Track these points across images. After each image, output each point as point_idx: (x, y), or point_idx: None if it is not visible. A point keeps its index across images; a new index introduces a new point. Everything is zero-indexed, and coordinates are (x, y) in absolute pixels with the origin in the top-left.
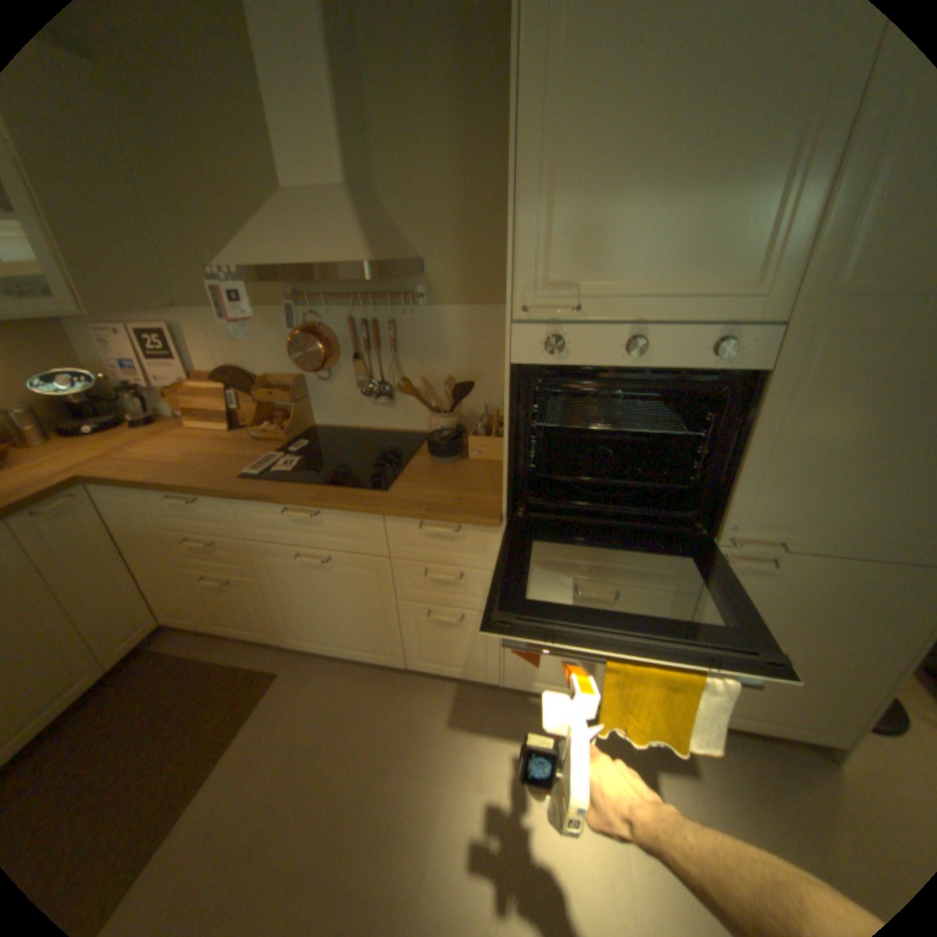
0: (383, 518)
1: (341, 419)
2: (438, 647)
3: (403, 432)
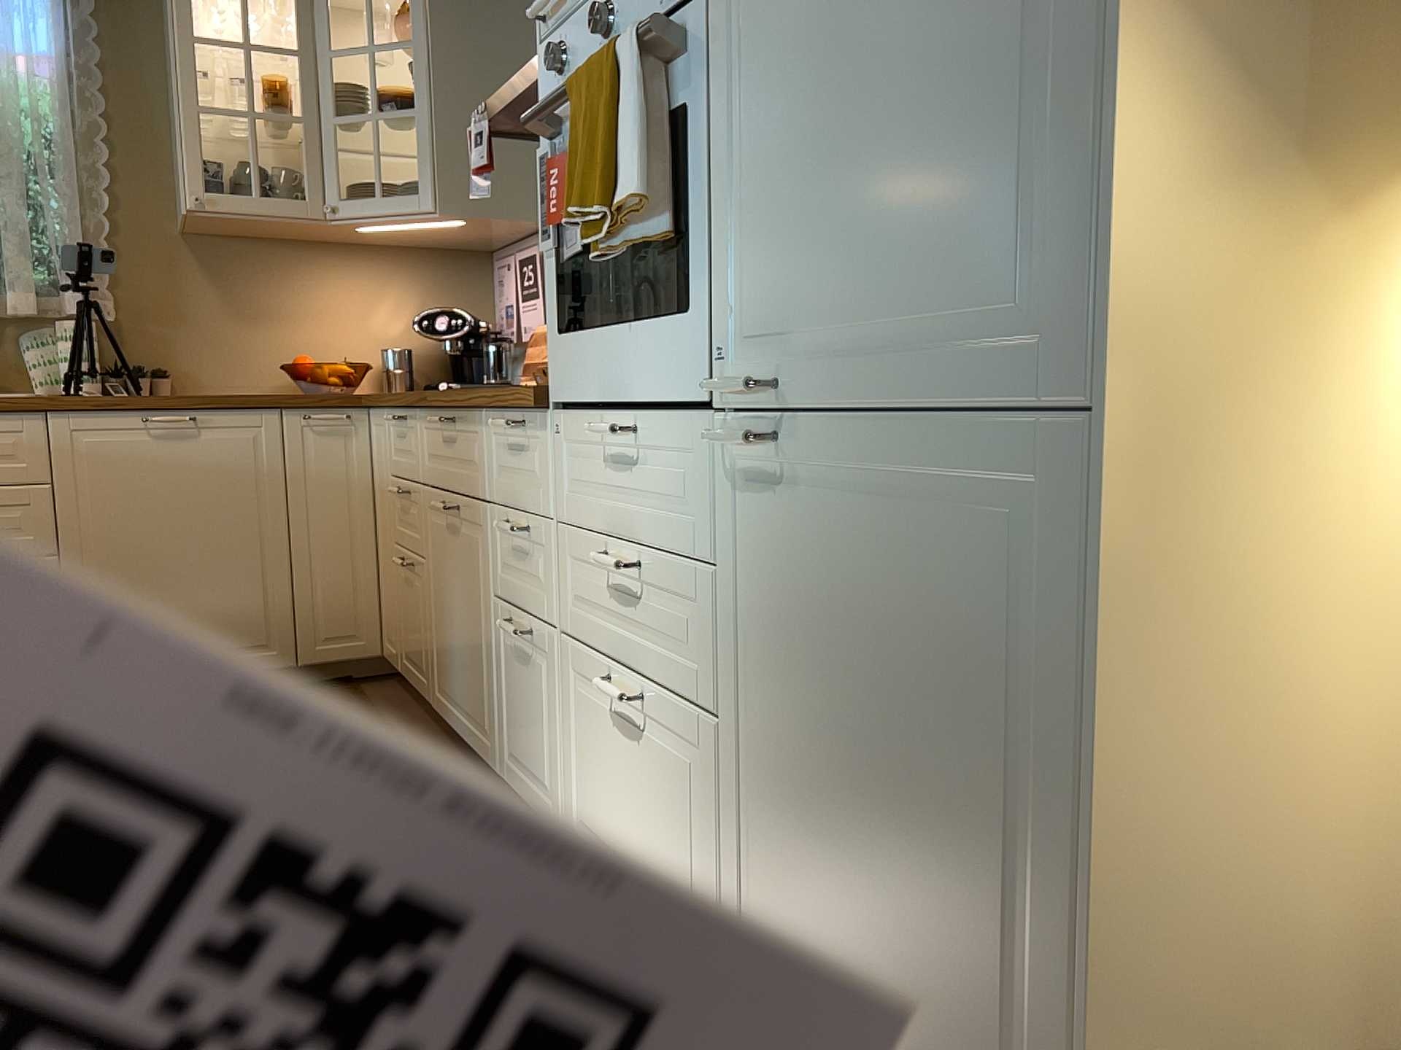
0: (484, 419)
1: None
2: (520, 719)
3: None
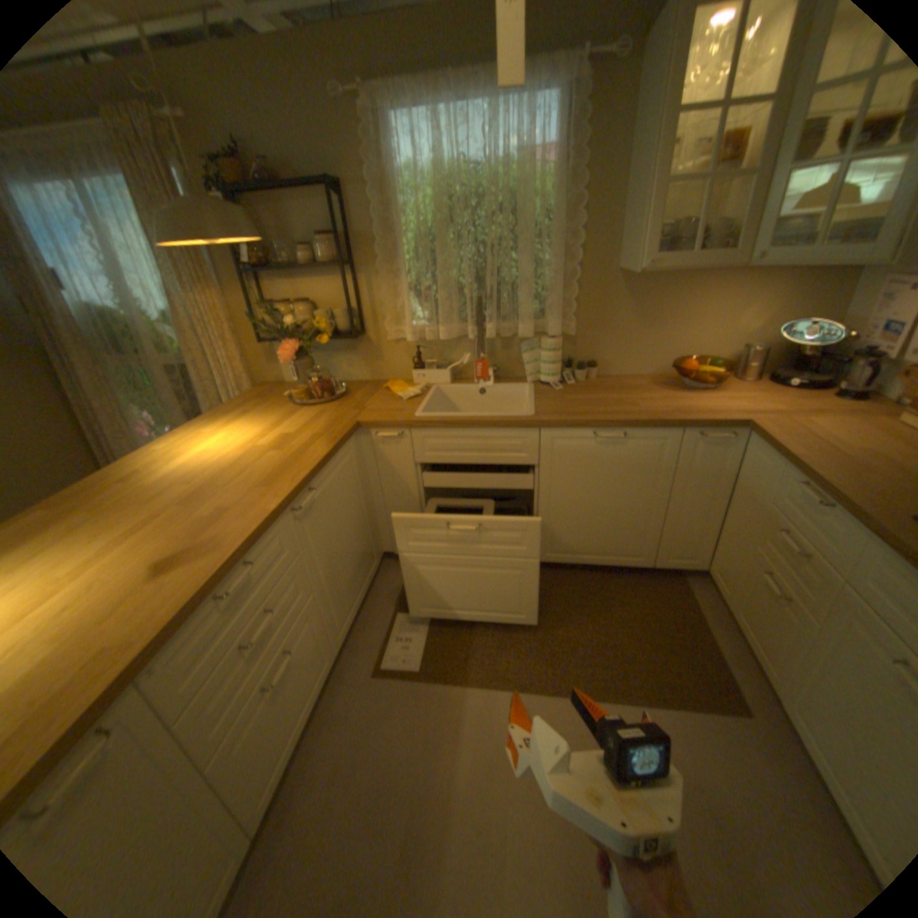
0: None
1: None
2: None
3: None
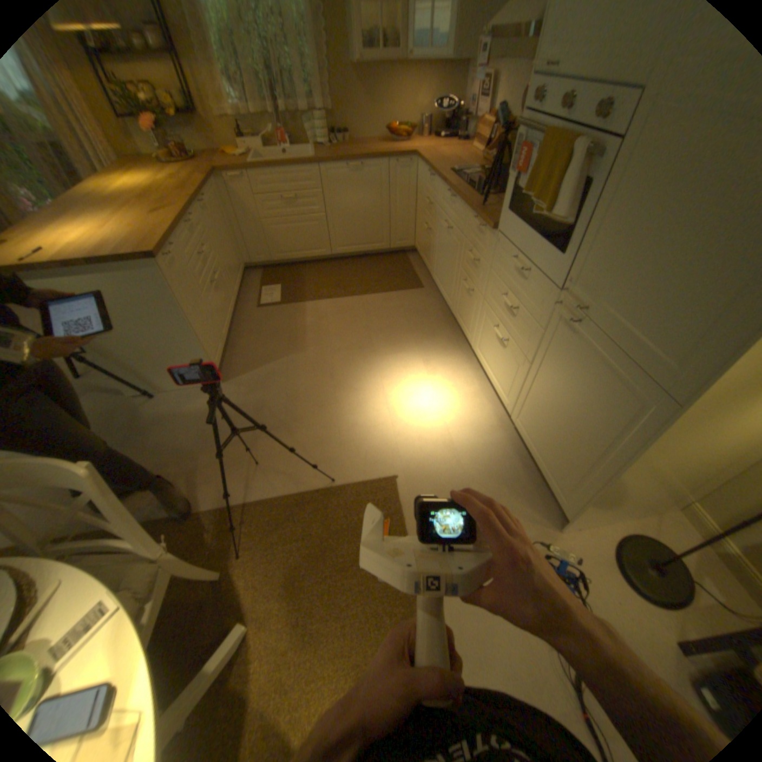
0: (467, 210)
1: None
2: (462, 307)
3: None
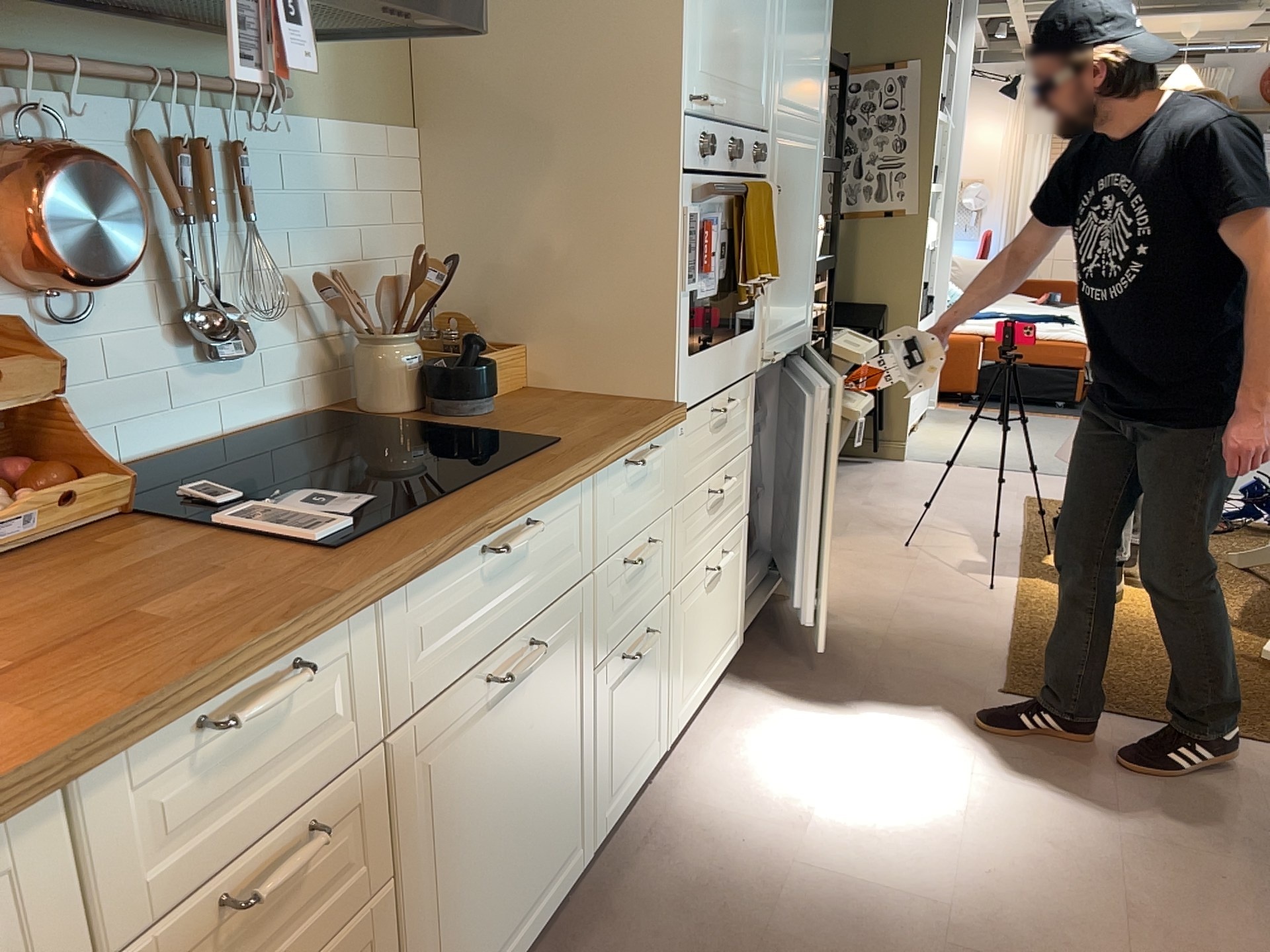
0: (594, 479)
1: (107, 442)
2: (625, 736)
3: (261, 429)
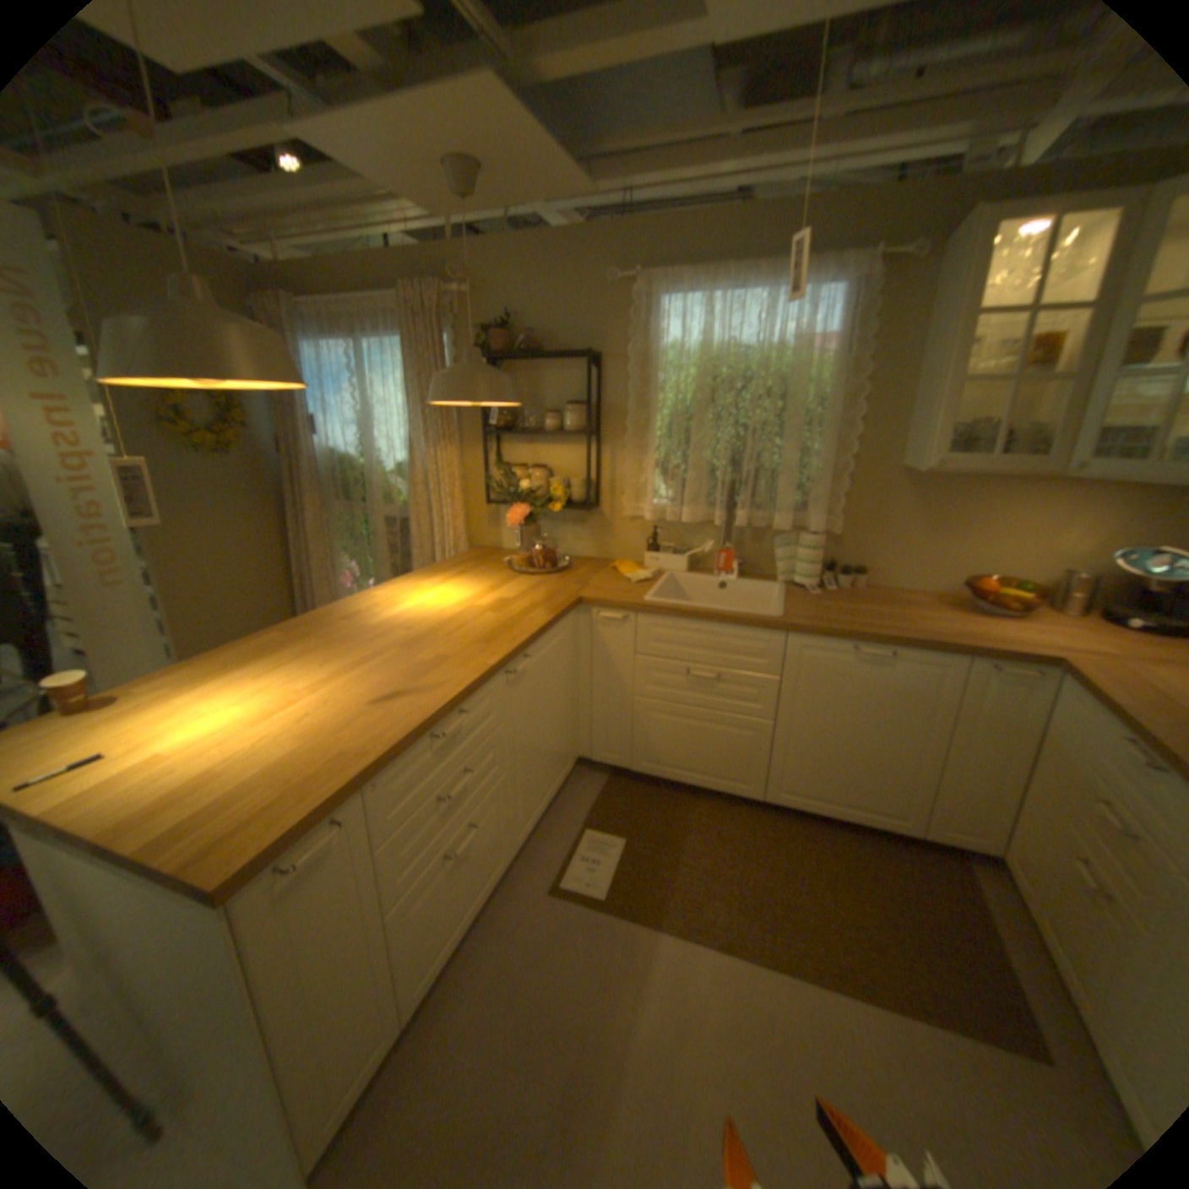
0: None
1: None
2: None
3: None
